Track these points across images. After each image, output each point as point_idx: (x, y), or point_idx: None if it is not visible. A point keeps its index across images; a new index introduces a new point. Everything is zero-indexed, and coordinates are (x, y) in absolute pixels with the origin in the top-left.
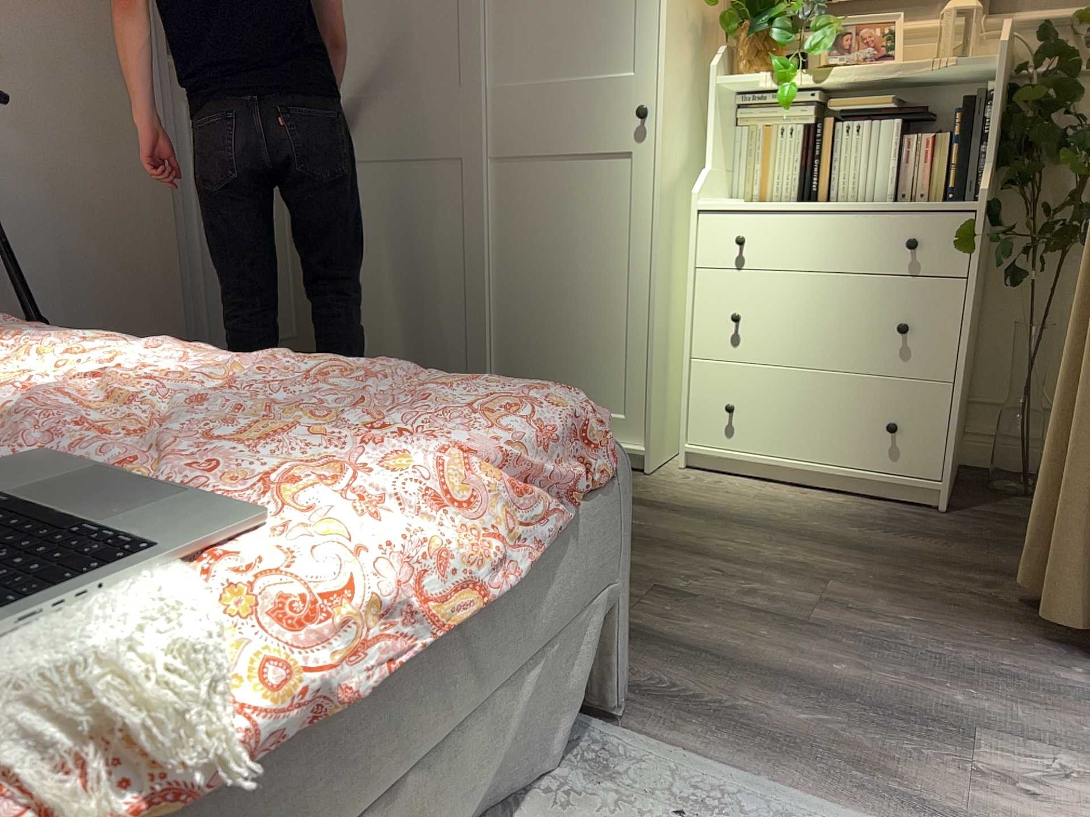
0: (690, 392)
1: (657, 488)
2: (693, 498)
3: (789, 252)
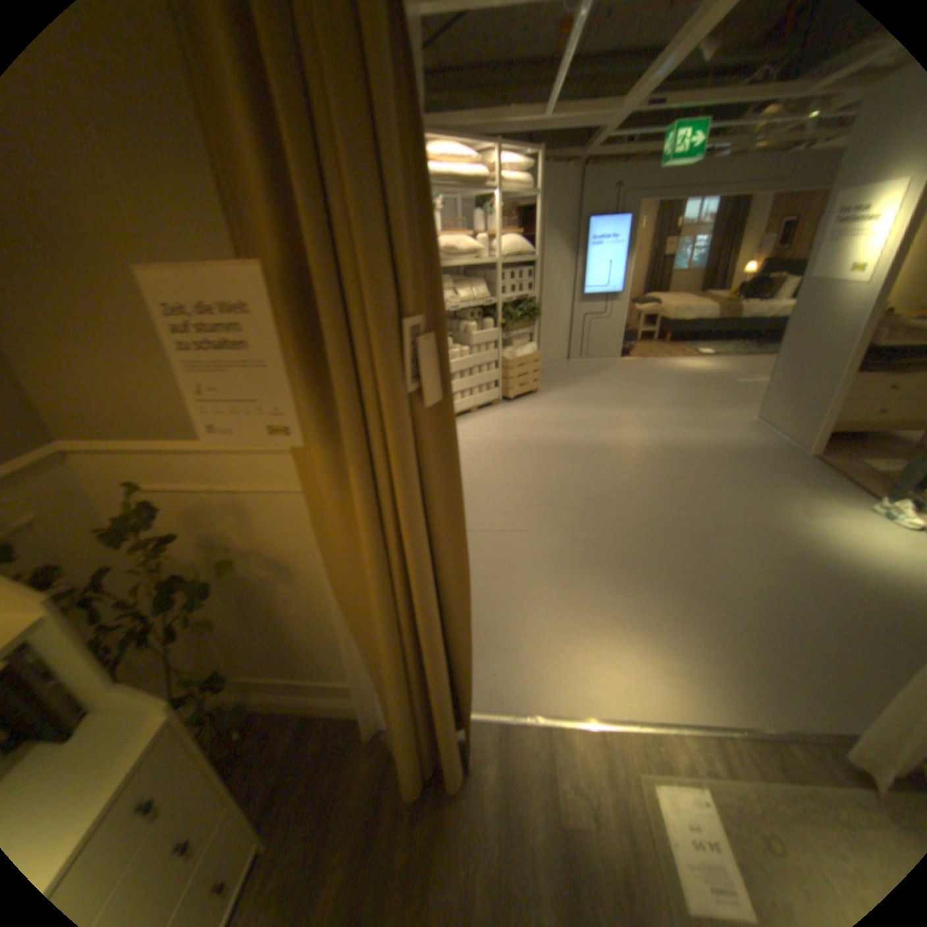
0: None
1: None
2: None
3: None
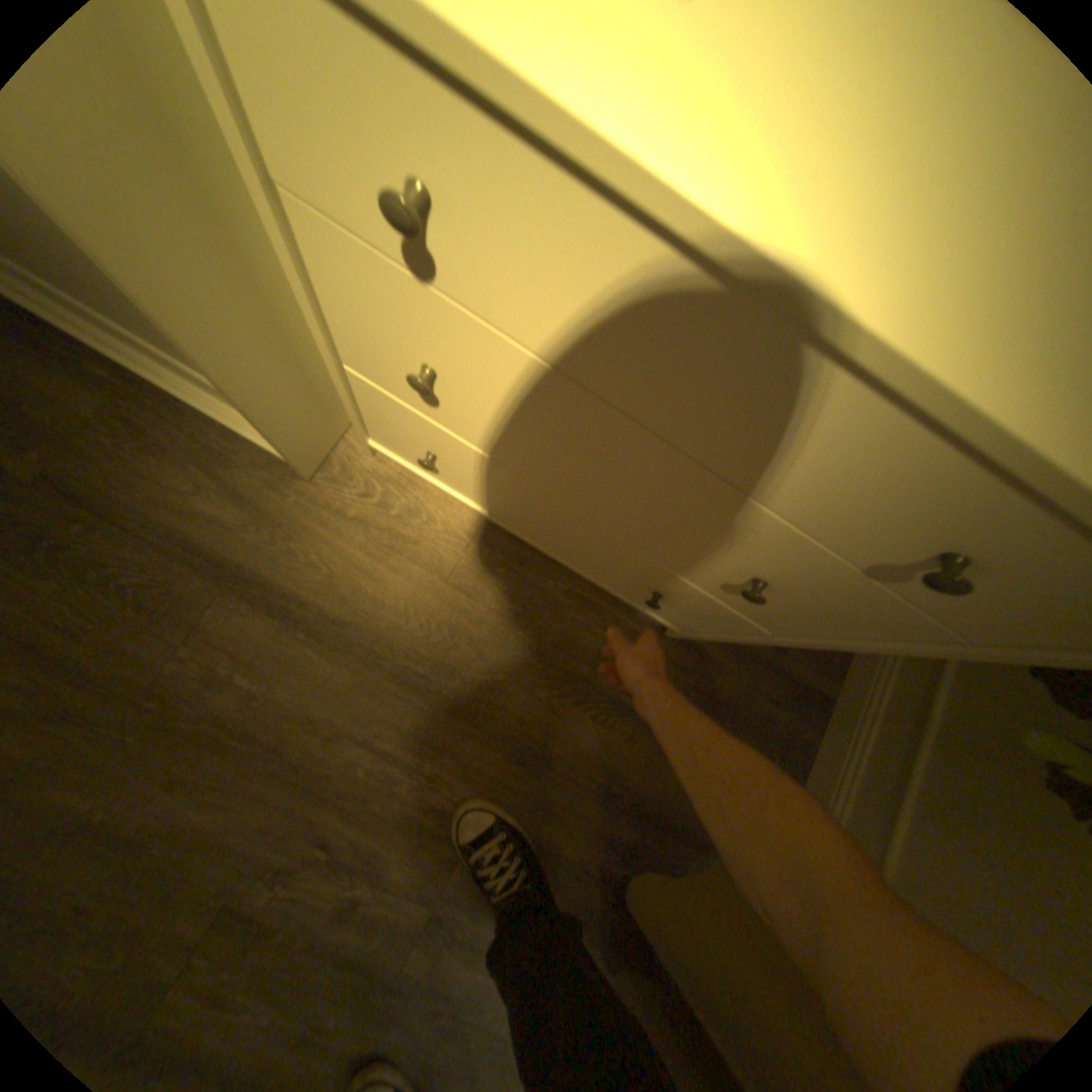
0: (353, 395)
1: (308, 532)
2: (355, 574)
3: (581, 335)
